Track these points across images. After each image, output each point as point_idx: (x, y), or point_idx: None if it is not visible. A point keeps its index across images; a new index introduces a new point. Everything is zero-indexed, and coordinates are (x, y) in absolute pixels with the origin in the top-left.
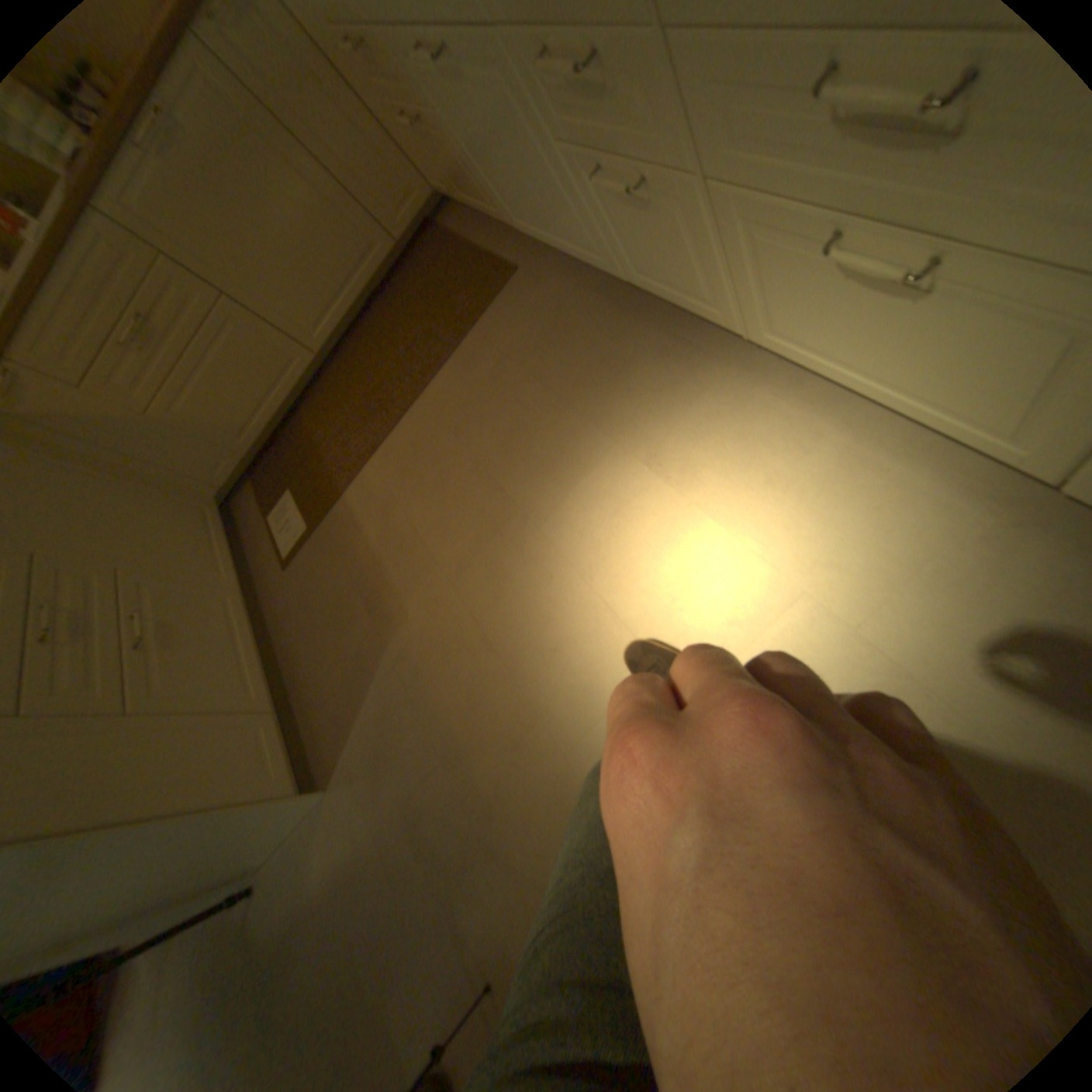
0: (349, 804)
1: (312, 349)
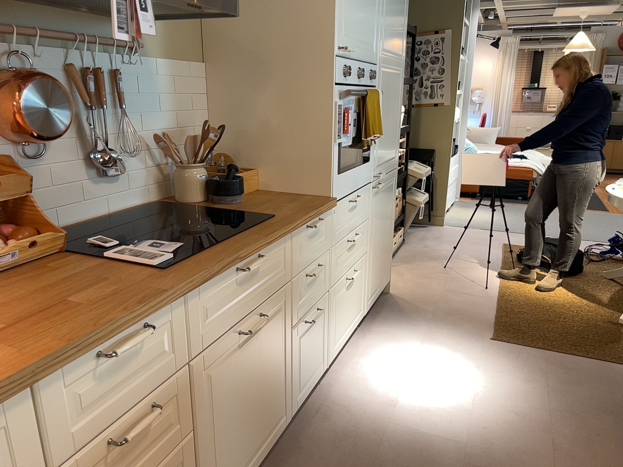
0: None
1: None
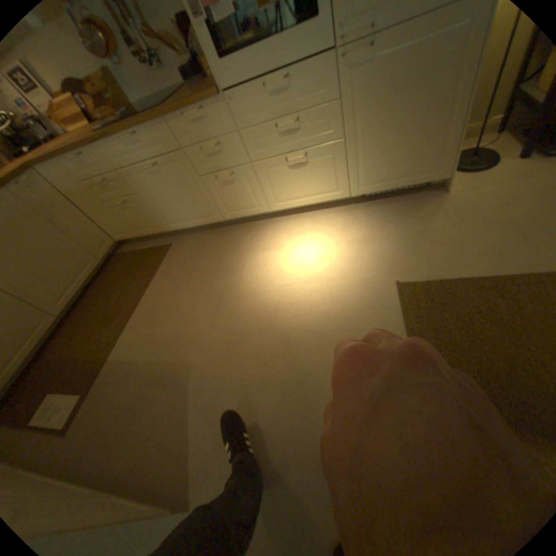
0: (213, 495)
1: (53, 315)
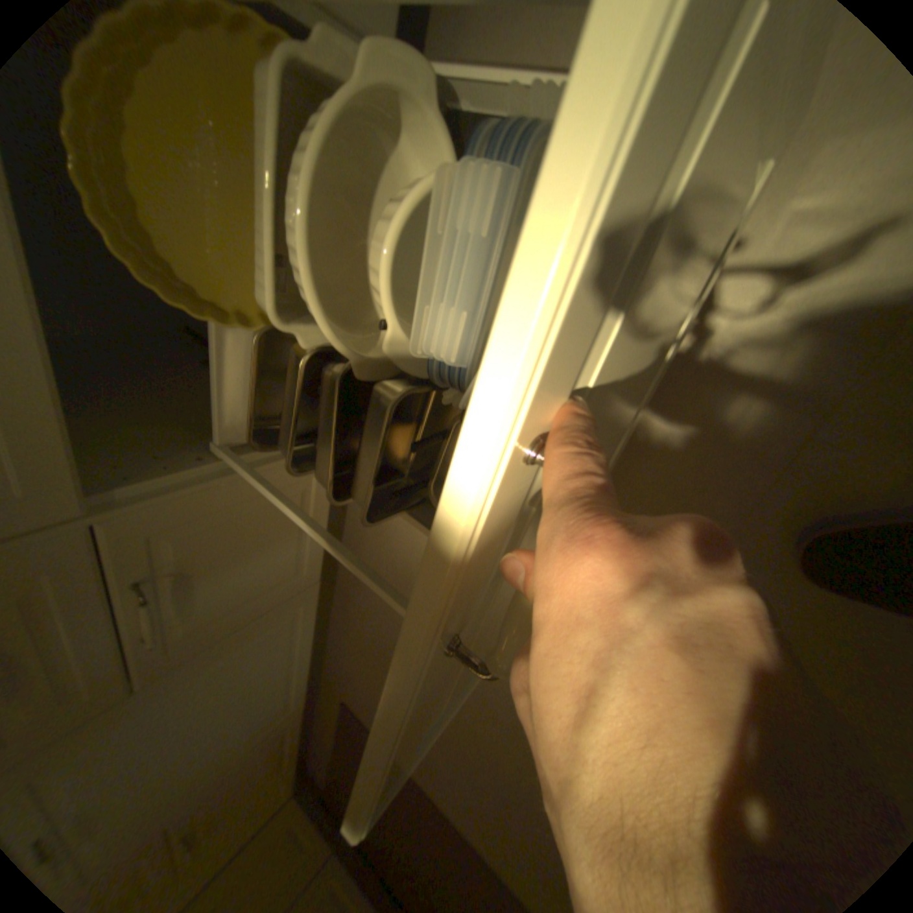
0: None
1: None
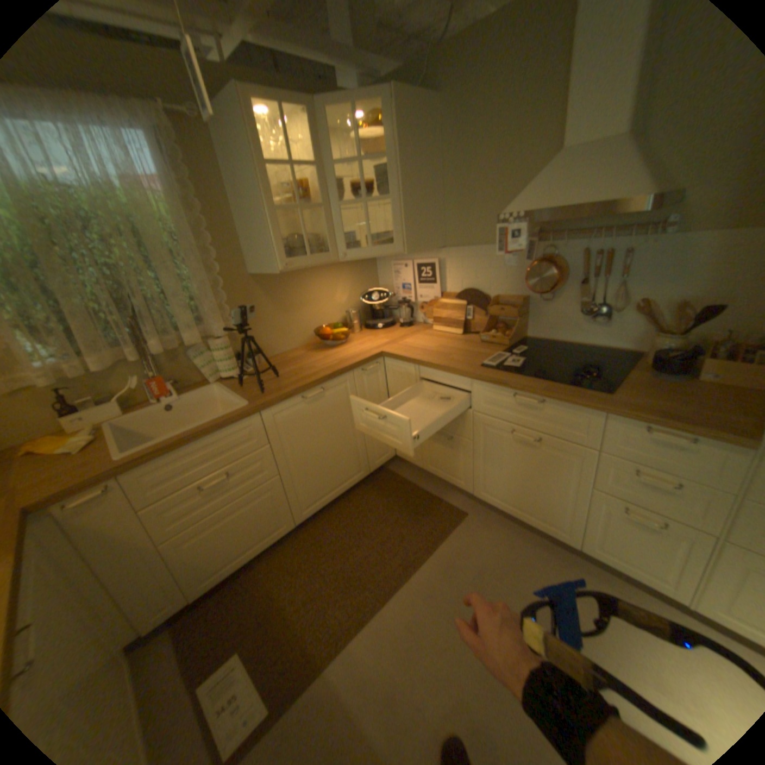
0: None
1: (295, 522)
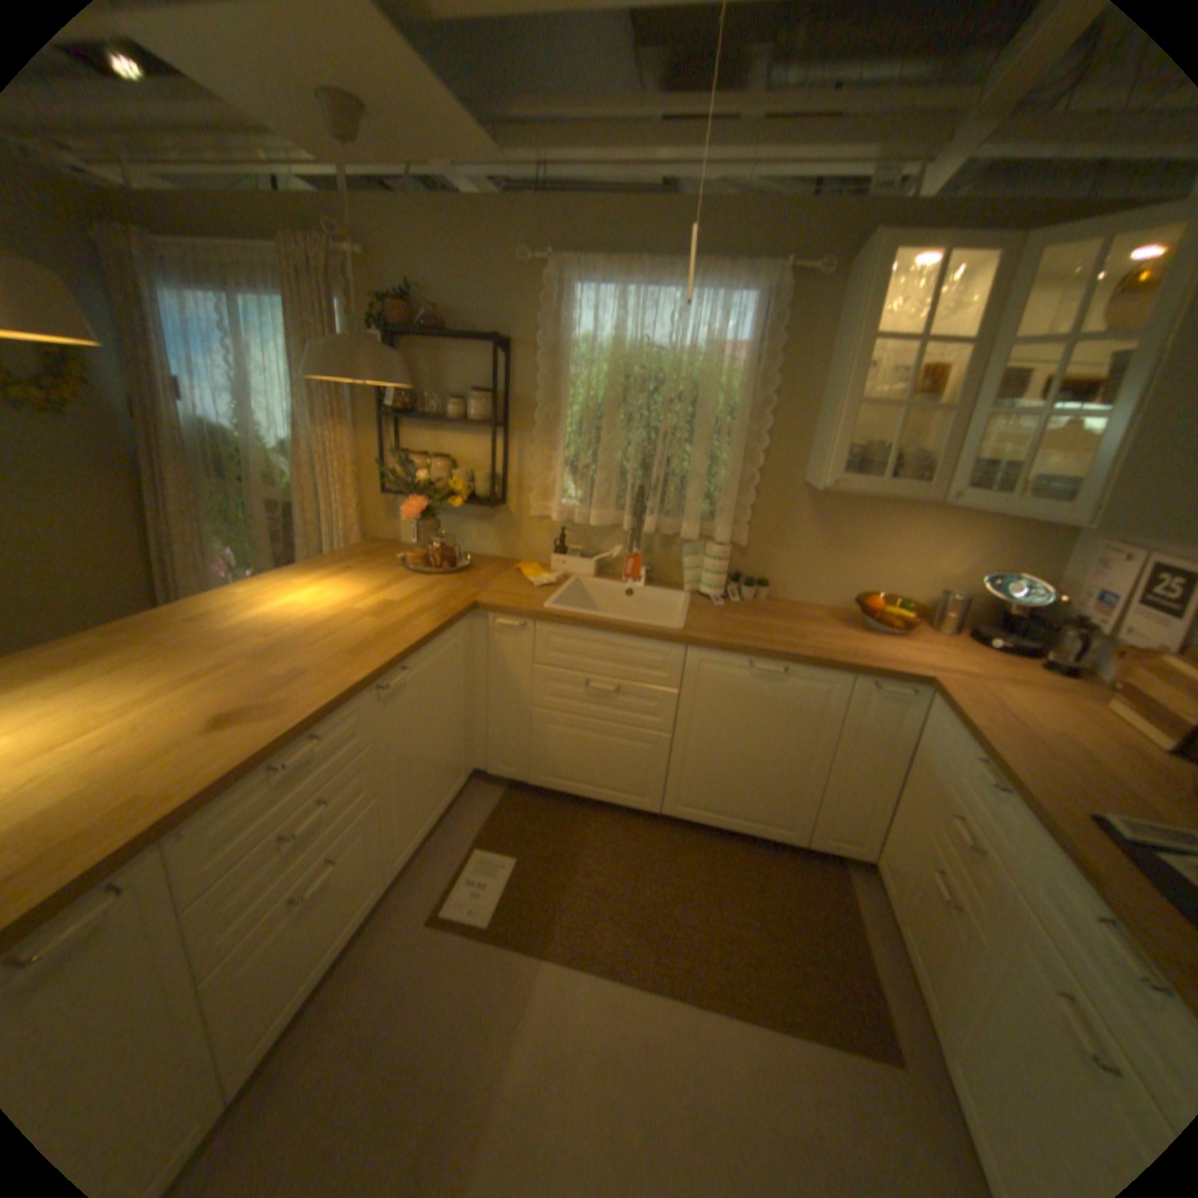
0: None
1: (662, 809)
